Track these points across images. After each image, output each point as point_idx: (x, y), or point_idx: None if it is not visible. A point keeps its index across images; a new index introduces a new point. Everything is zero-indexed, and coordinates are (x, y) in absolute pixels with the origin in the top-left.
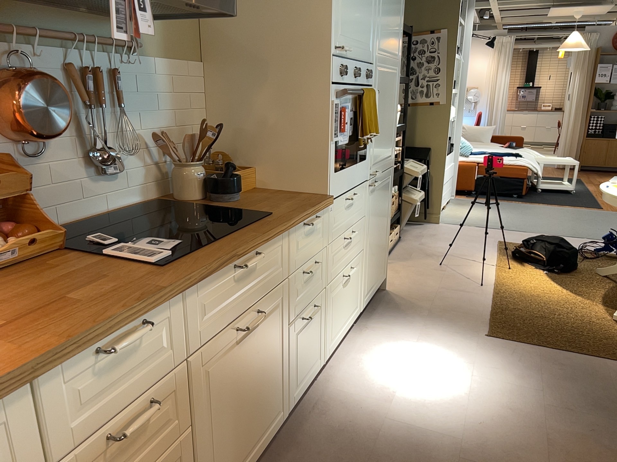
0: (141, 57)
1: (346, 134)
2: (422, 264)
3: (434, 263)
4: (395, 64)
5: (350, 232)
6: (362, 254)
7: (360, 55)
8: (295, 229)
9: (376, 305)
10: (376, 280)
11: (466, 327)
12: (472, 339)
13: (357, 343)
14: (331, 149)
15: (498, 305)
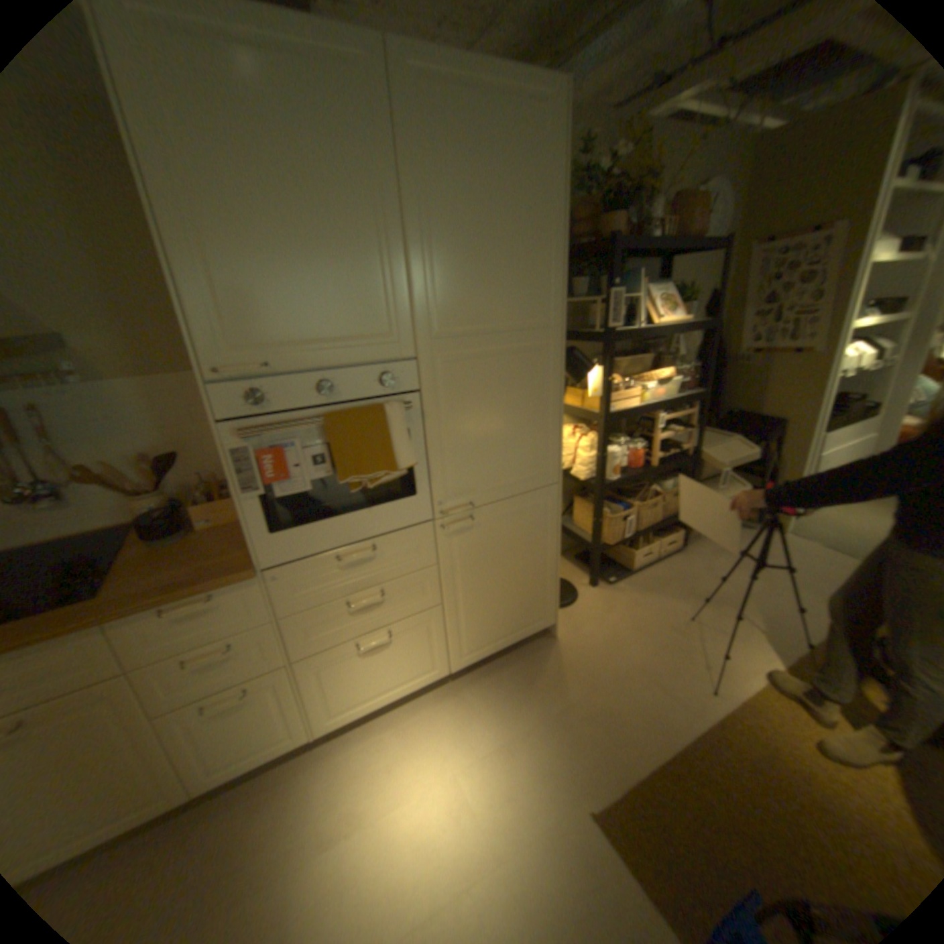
0: (85, 382)
1: (299, 480)
2: (663, 611)
3: (685, 615)
4: (531, 337)
5: (368, 594)
6: (436, 611)
7: (341, 357)
8: (126, 622)
9: (513, 662)
10: (511, 633)
11: (585, 778)
12: (561, 812)
13: (416, 717)
14: (245, 508)
15: (695, 759)
